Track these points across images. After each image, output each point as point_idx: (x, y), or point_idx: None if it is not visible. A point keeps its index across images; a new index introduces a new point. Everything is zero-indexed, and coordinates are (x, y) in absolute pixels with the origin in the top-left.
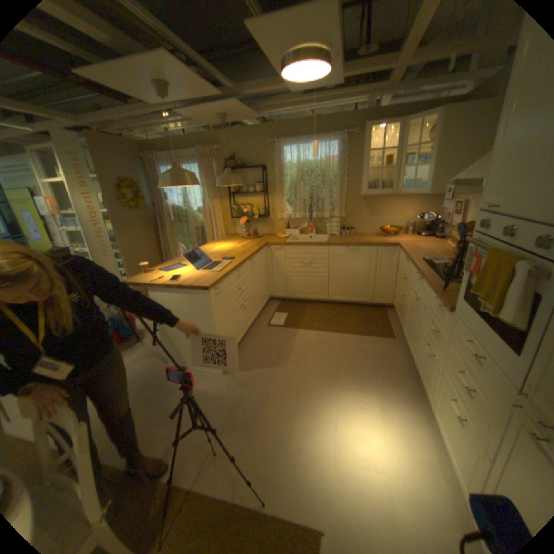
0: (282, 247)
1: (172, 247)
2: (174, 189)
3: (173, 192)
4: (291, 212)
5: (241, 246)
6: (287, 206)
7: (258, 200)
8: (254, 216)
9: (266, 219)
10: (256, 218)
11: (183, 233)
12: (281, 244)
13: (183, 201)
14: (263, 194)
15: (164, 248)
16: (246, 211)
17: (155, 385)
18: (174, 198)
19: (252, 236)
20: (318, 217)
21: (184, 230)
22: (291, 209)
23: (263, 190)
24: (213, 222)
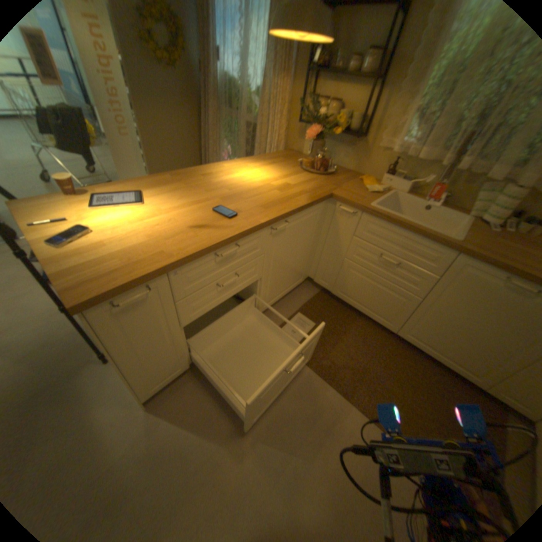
0: (358, 212)
1: (215, 144)
2: (232, 40)
3: (230, 47)
4: (416, 140)
5: (283, 184)
6: (415, 122)
7: (361, 94)
8: (338, 127)
9: (360, 140)
10: (341, 132)
11: (233, 127)
12: (359, 206)
13: (240, 68)
14: (377, 81)
15: (206, 142)
16: (326, 113)
17: (61, 370)
18: (230, 60)
19: (317, 168)
20: (475, 171)
21: (235, 123)
22: (421, 132)
23: (381, 69)
24: (271, 120)
